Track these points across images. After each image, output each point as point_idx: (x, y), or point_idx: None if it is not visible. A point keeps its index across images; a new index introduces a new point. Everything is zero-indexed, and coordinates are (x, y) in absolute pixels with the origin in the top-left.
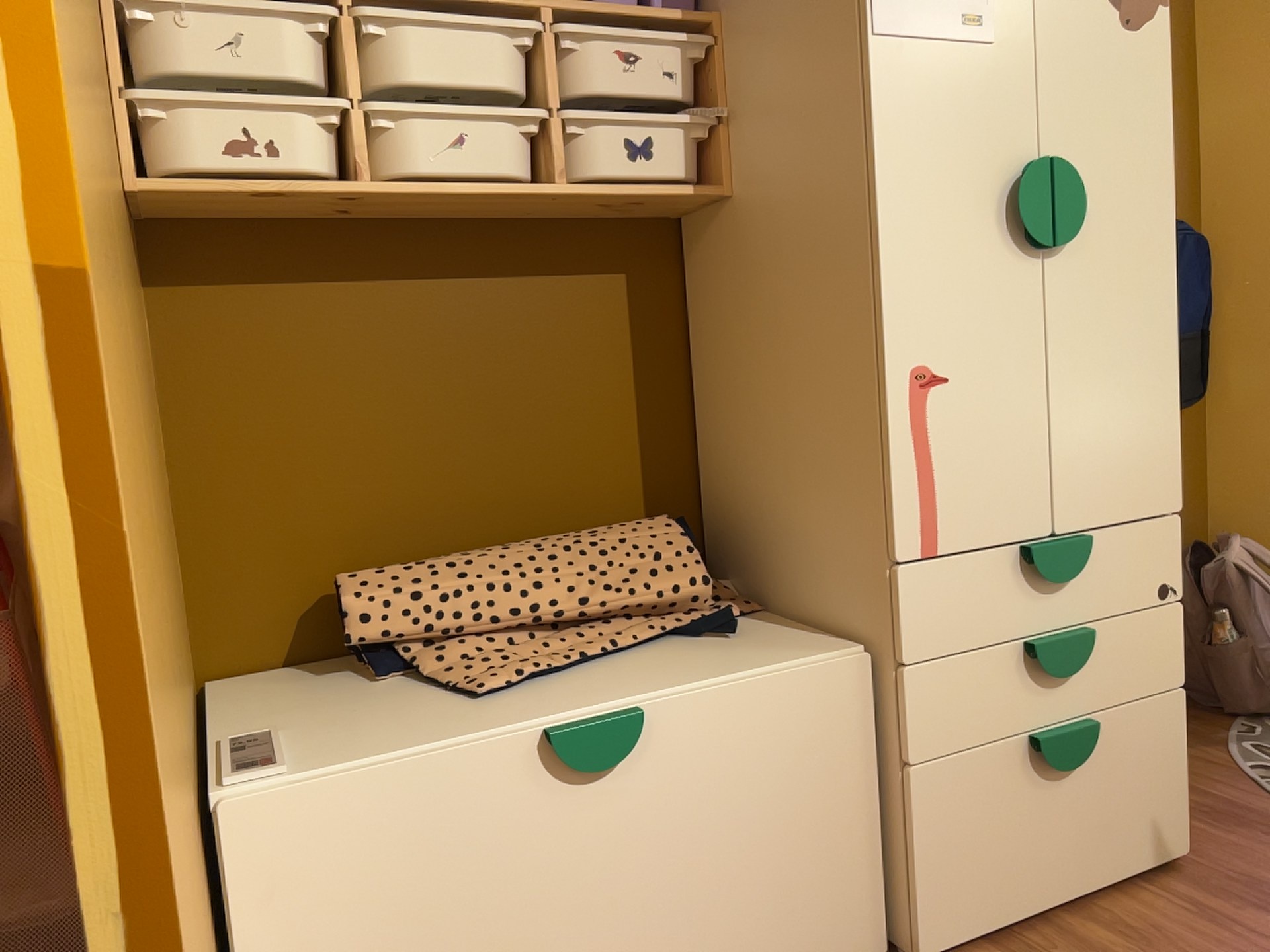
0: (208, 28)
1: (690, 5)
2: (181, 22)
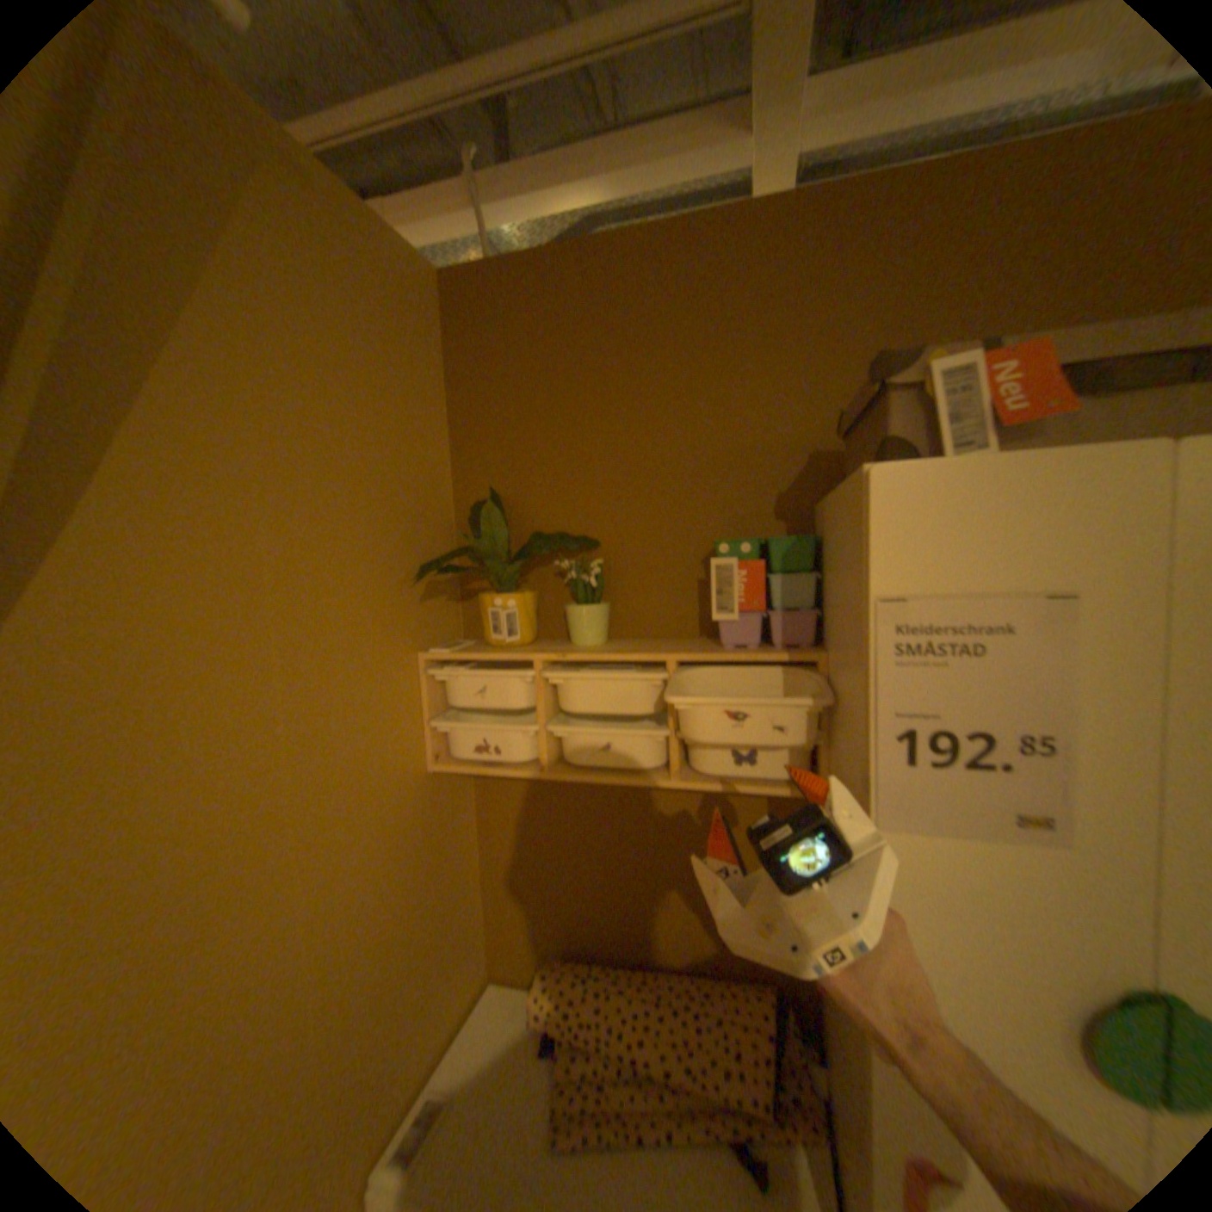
0: (467, 684)
1: (810, 634)
2: (455, 682)
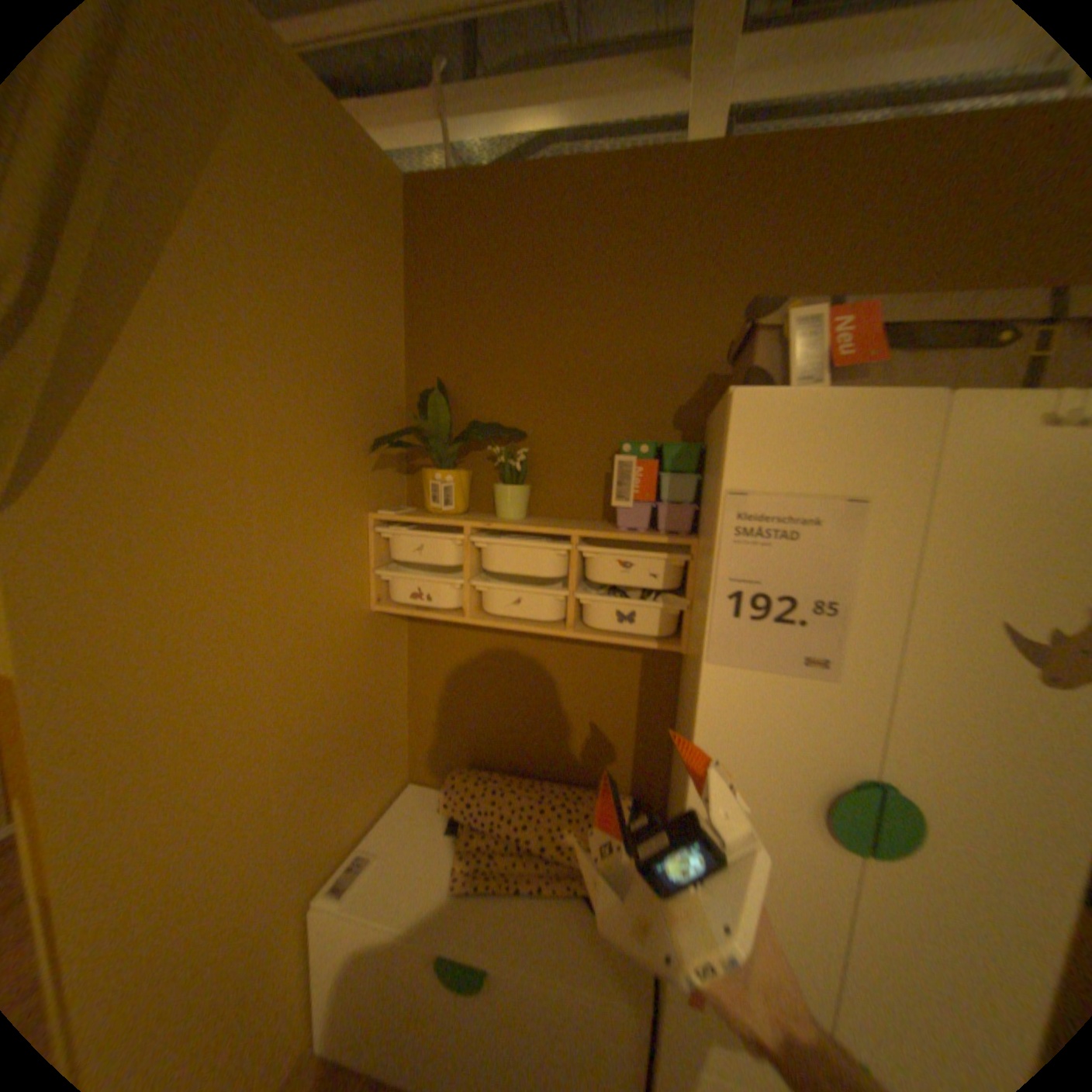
0: (407, 542)
1: (687, 524)
2: (397, 540)
